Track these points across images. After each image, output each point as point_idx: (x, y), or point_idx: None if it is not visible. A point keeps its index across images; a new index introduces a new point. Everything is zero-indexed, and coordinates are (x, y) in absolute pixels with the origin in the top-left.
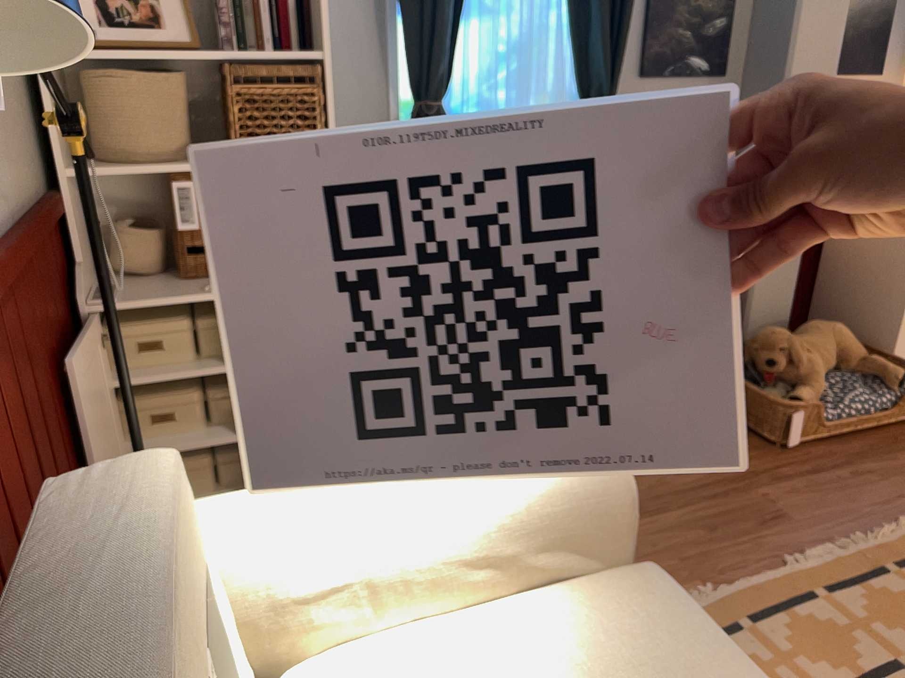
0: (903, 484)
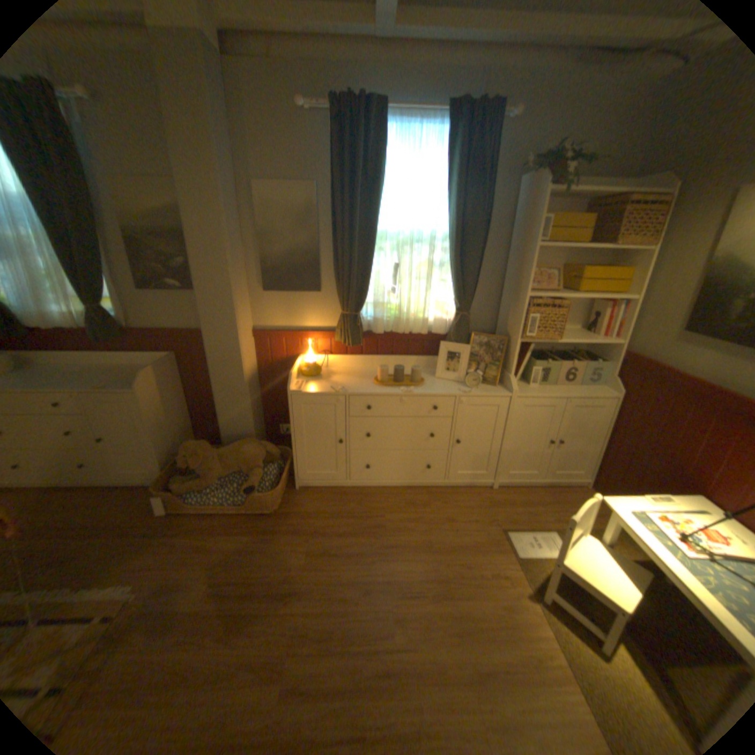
0: (169, 561)
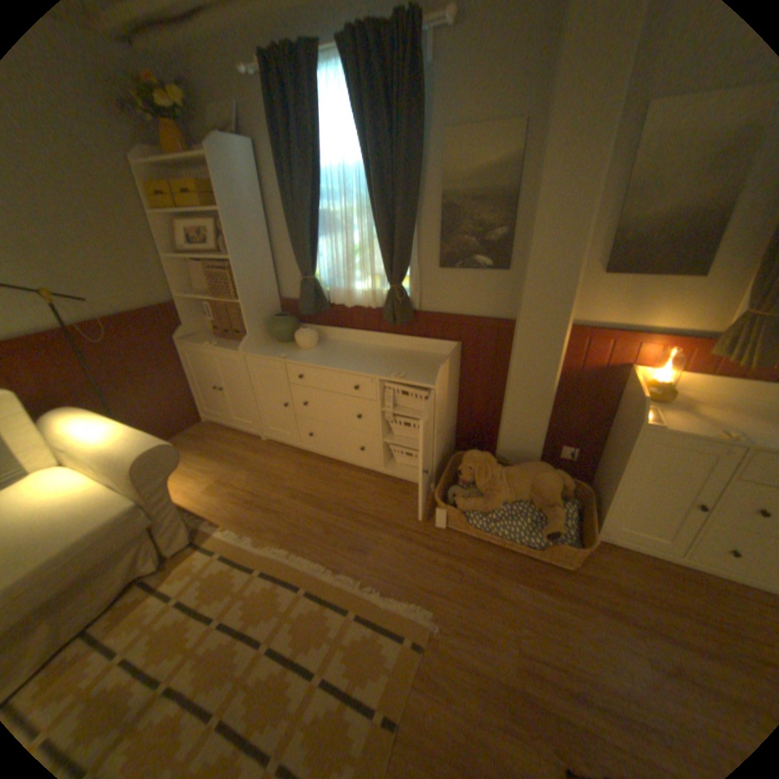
0: (462, 593)
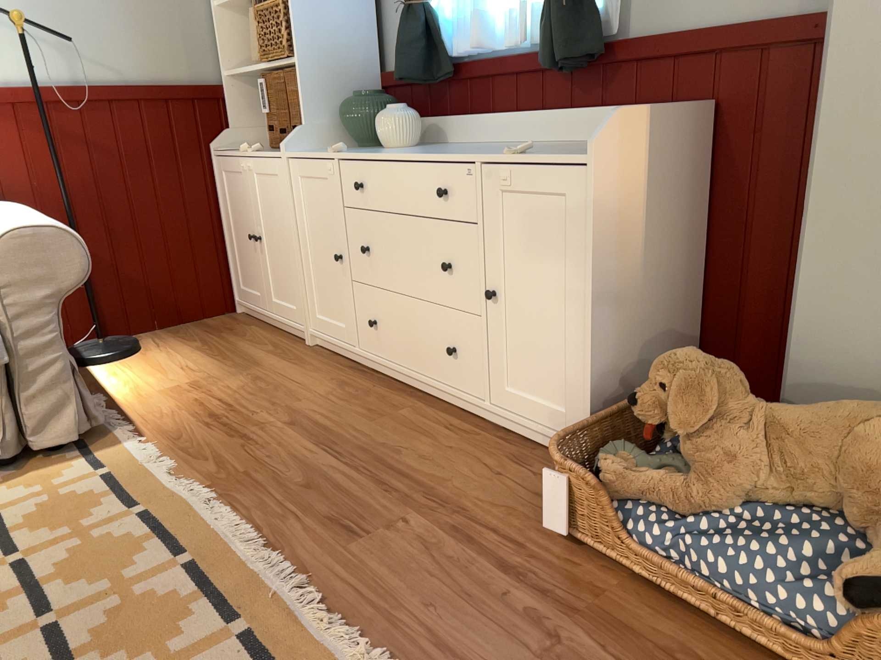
0: None
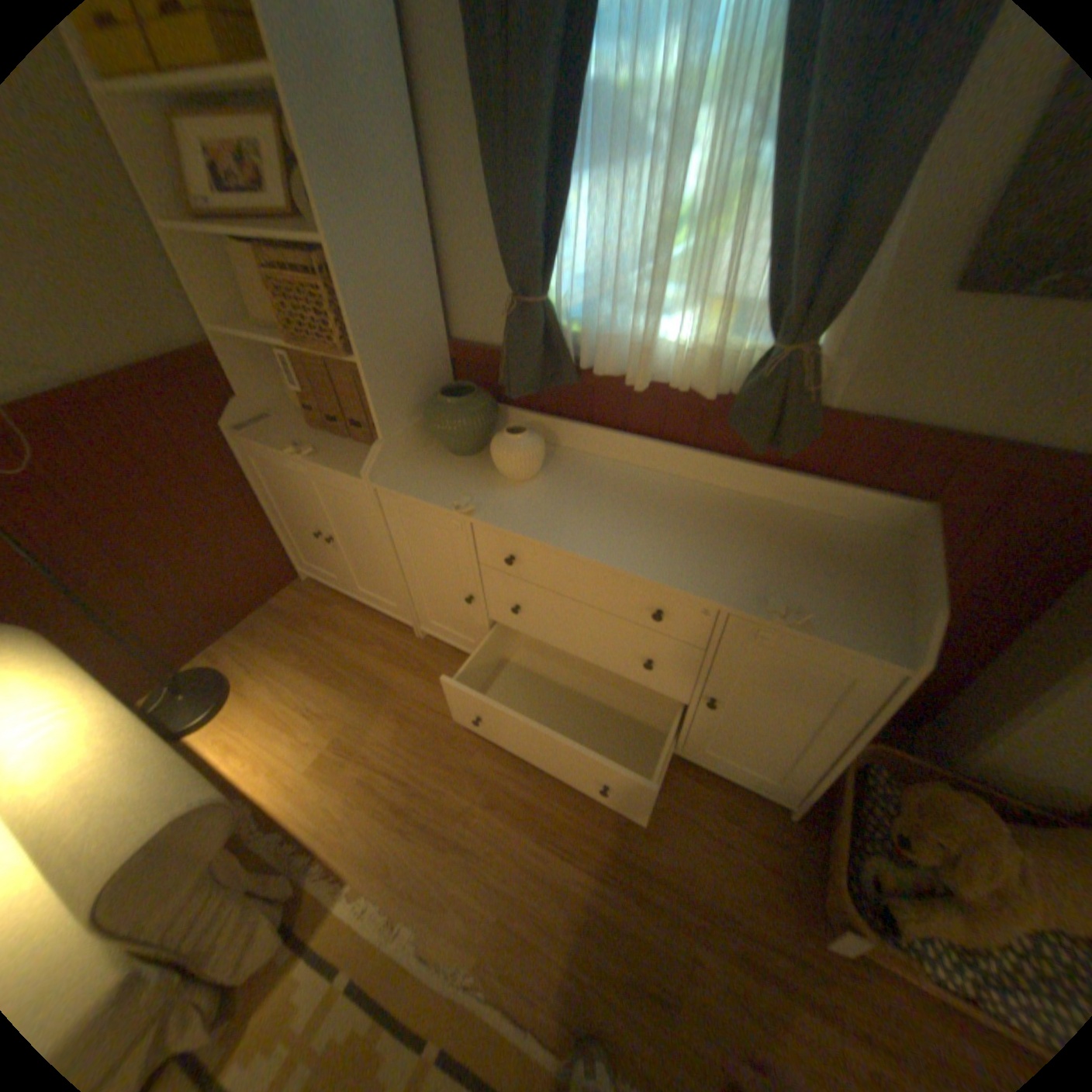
0: None
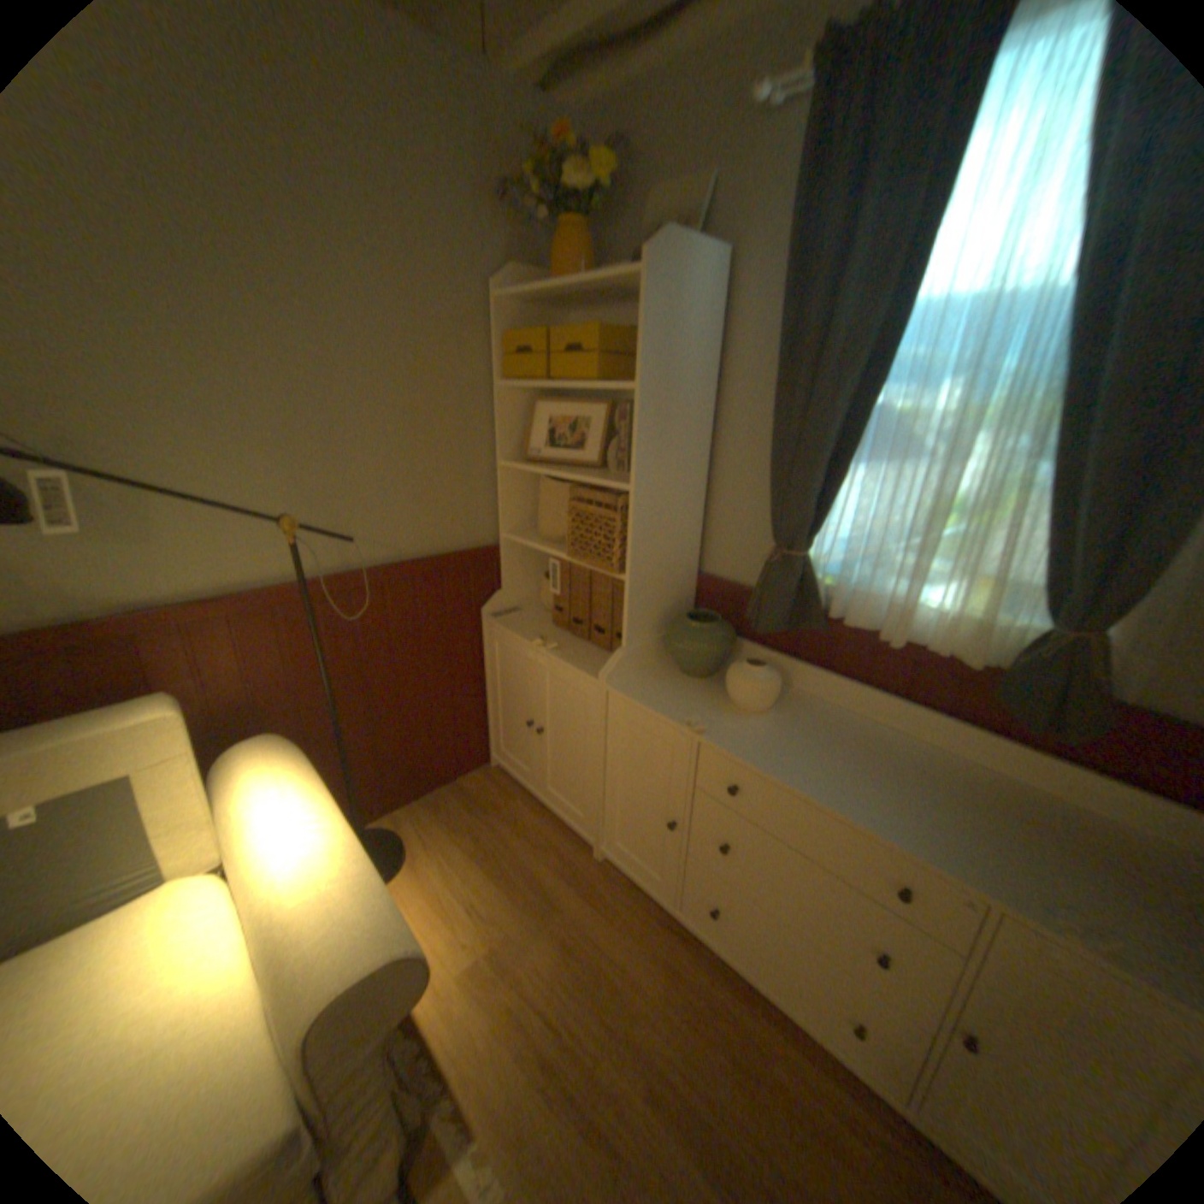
0: None
